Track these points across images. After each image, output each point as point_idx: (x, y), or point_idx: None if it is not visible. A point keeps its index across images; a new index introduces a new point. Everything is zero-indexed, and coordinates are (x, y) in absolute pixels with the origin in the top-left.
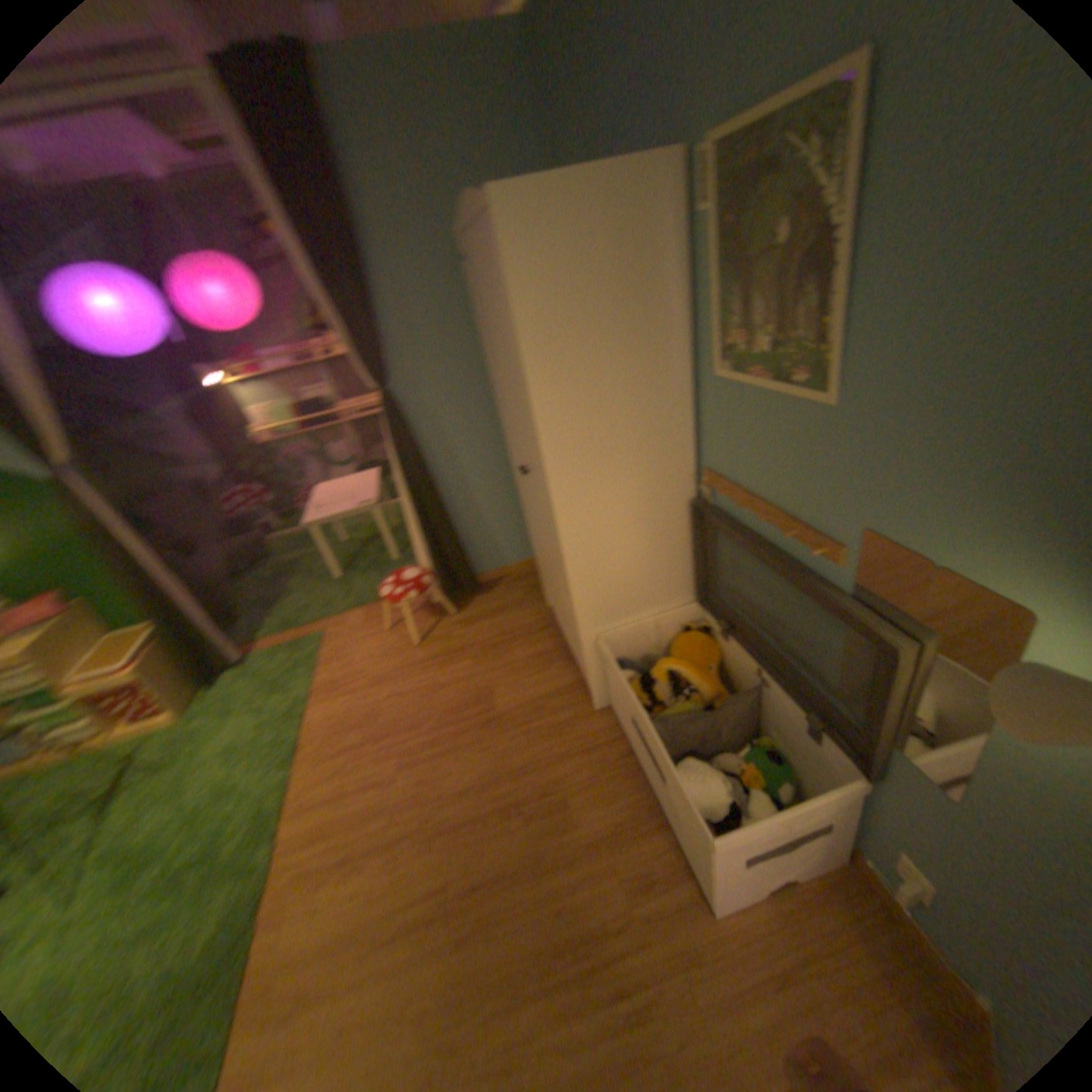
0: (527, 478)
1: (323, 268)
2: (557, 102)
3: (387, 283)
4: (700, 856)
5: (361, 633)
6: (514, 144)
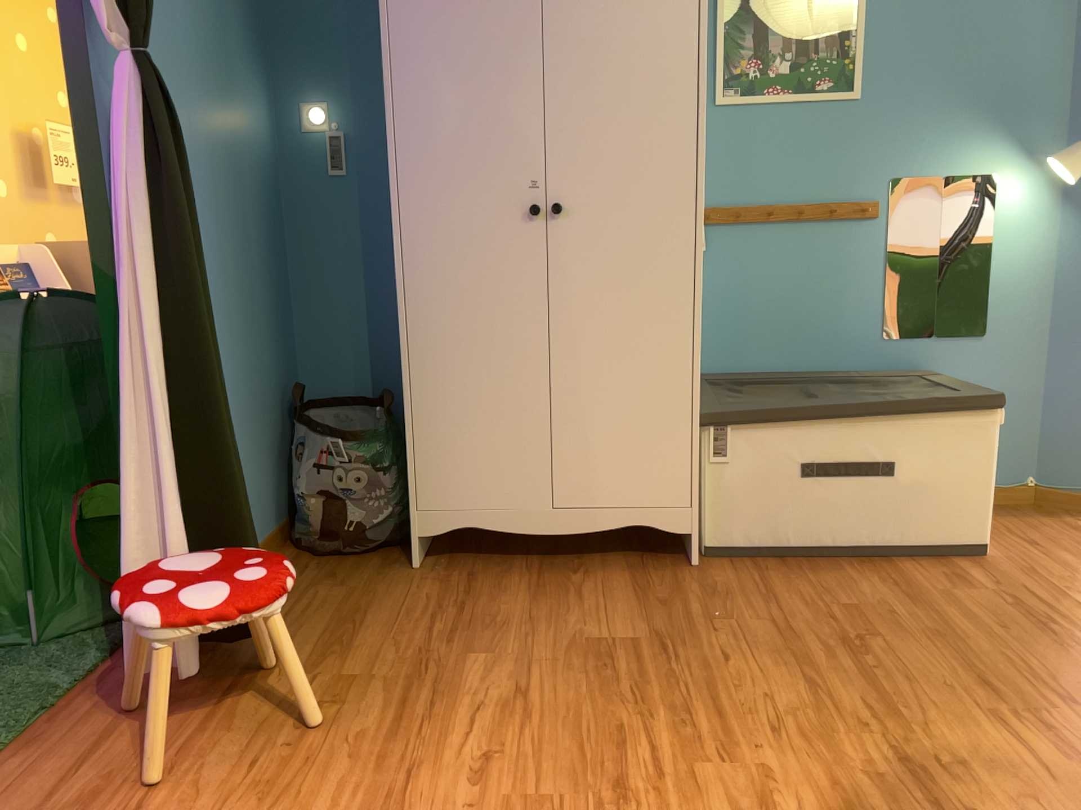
0: (517, 235)
1: None
2: None
3: None
4: (968, 483)
5: None
6: None
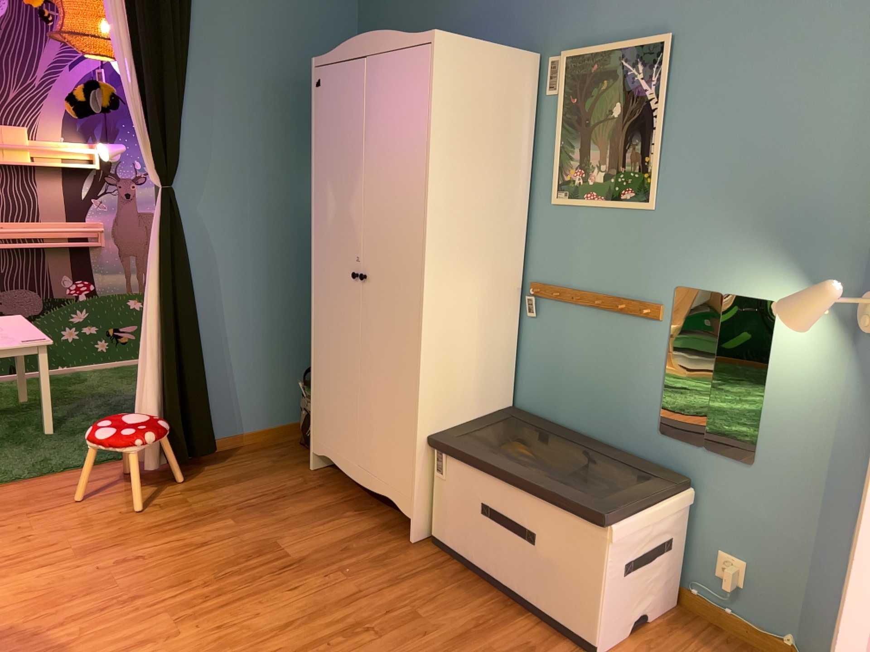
0: (350, 289)
1: (148, 51)
2: (389, 5)
3: (194, 87)
4: (584, 582)
5: (26, 508)
6: (335, 20)
